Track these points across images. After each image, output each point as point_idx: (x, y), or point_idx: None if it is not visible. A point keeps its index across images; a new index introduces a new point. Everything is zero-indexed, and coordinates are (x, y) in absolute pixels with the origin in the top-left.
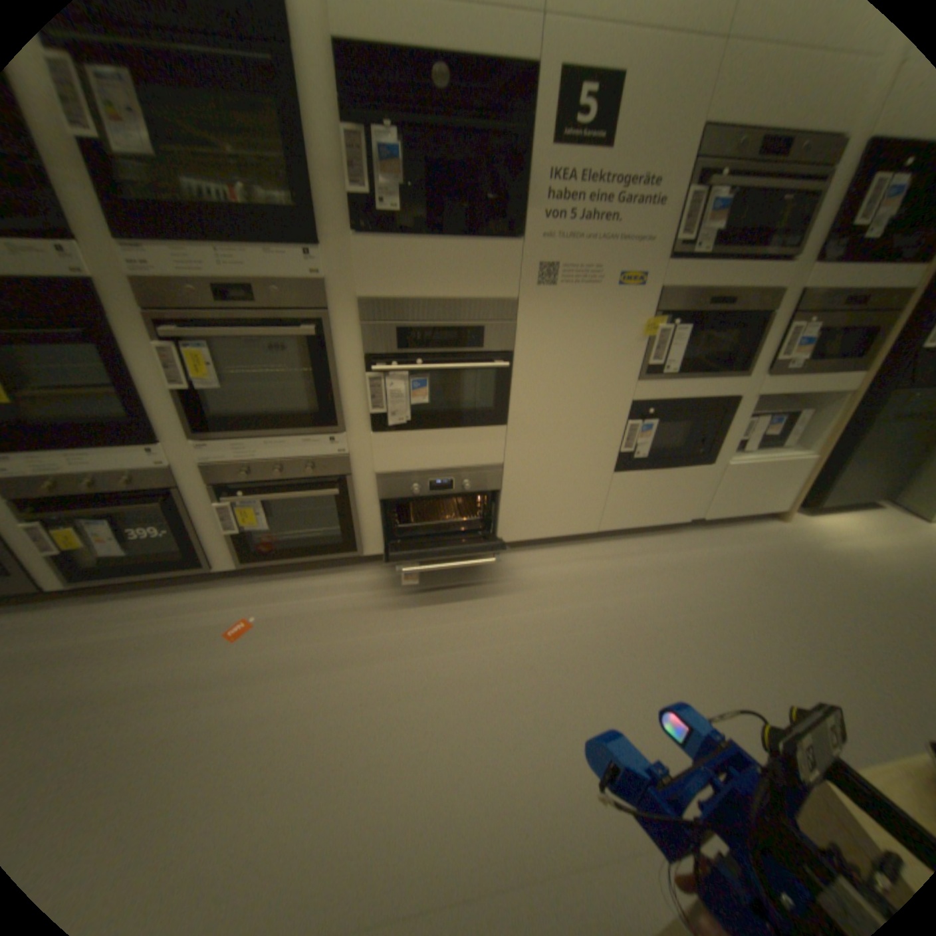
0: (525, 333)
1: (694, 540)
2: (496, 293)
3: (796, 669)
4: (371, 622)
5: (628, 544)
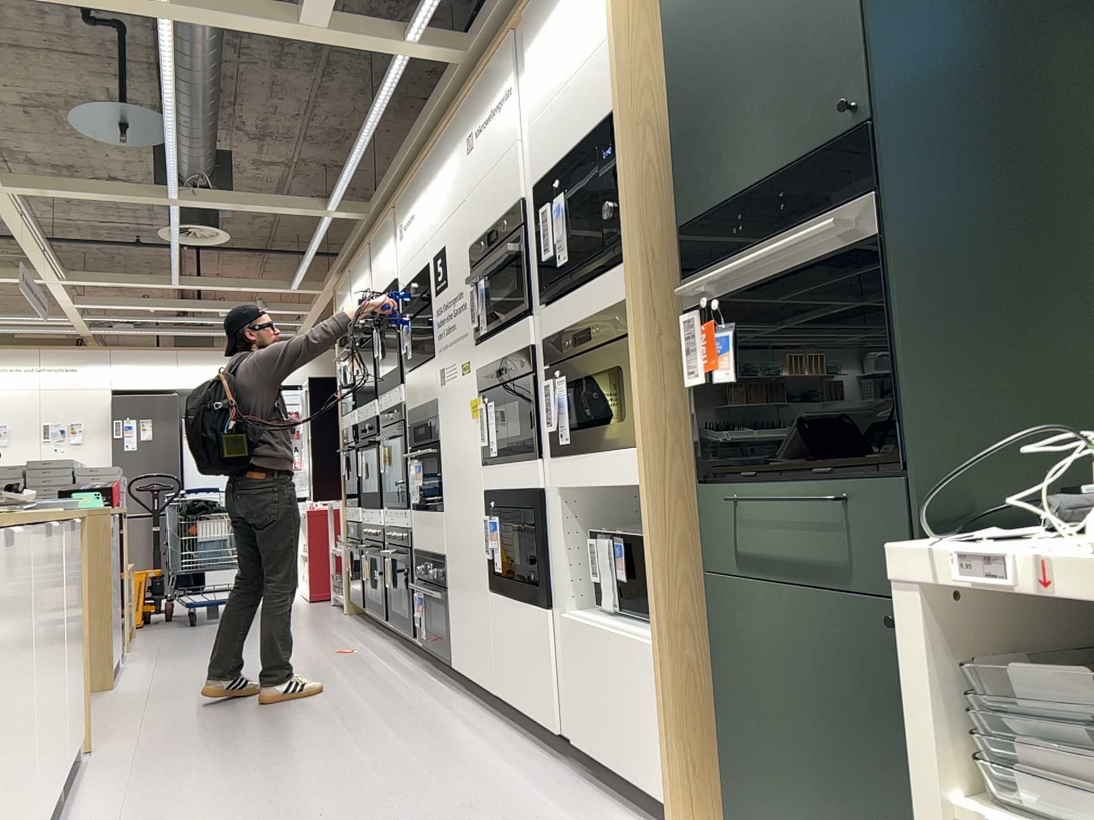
0: (440, 424)
1: (548, 773)
2: (431, 395)
3: (277, 819)
4: (354, 673)
5: (511, 737)
